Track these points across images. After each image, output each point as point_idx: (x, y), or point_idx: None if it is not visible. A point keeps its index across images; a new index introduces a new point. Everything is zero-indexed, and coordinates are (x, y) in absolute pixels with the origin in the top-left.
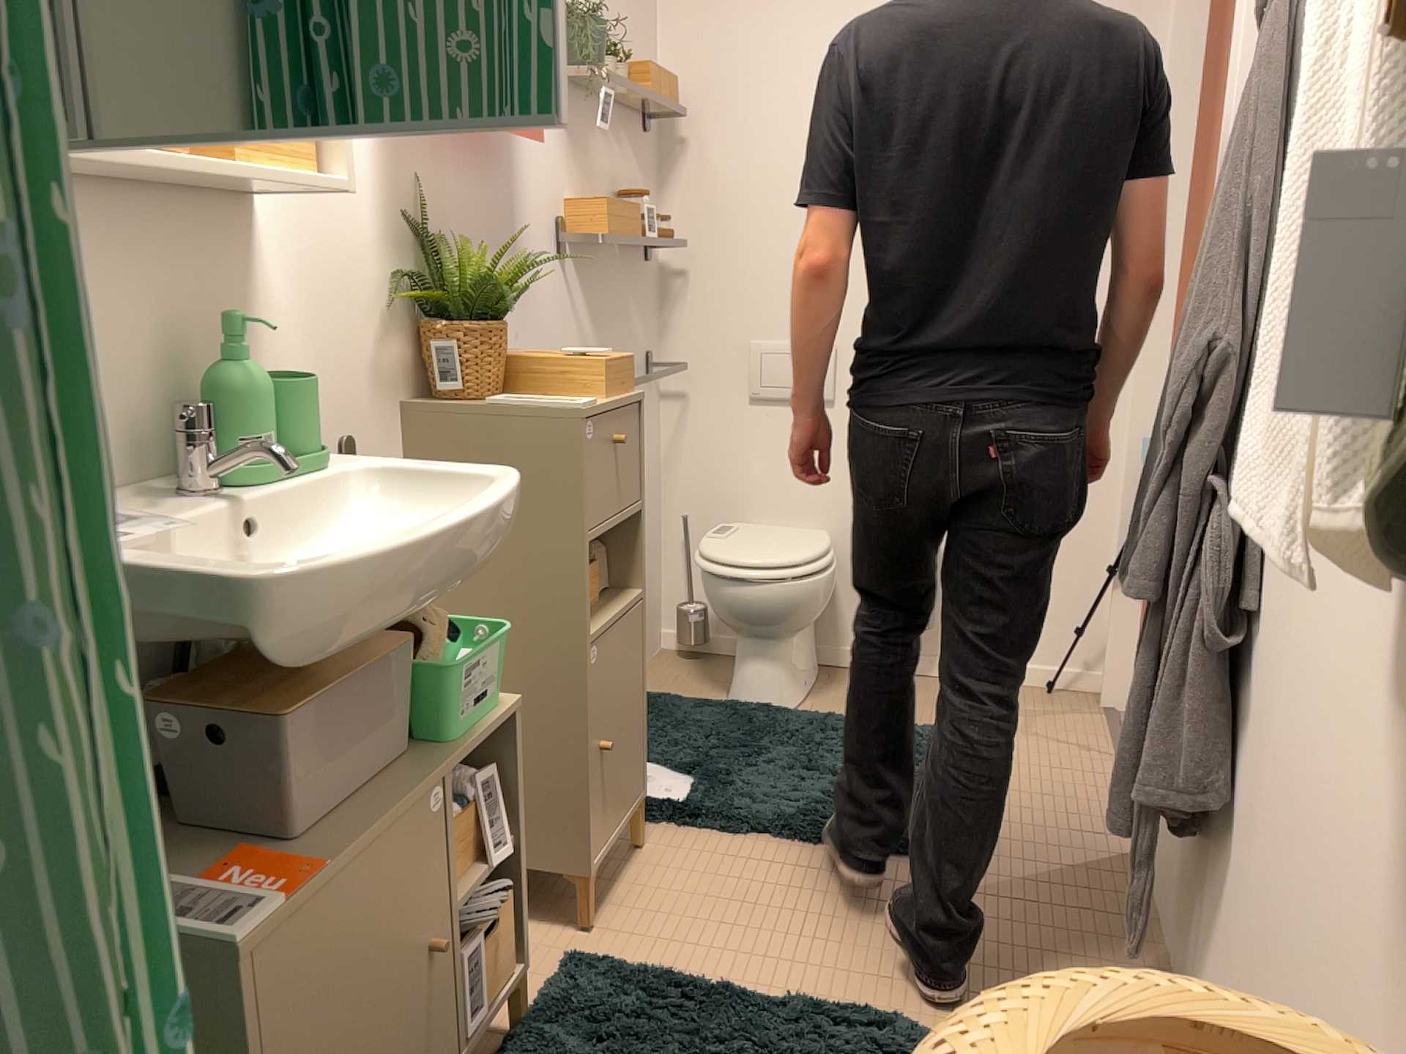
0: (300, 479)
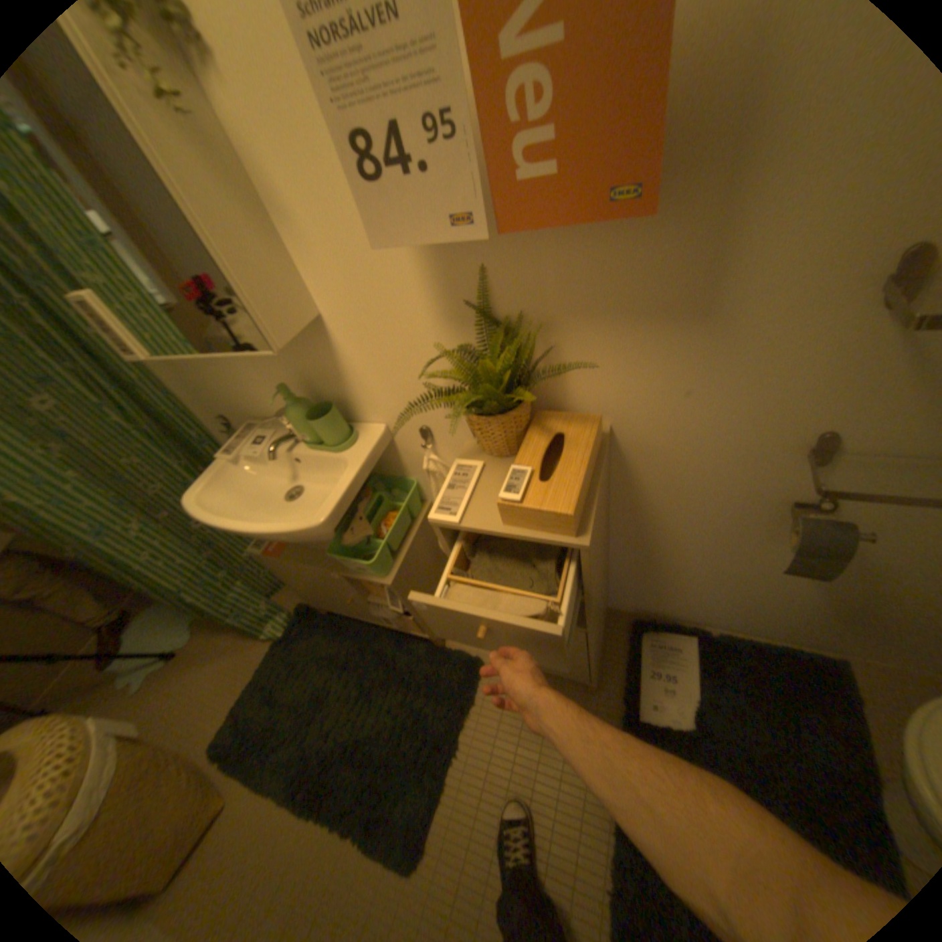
0: (313, 450)
